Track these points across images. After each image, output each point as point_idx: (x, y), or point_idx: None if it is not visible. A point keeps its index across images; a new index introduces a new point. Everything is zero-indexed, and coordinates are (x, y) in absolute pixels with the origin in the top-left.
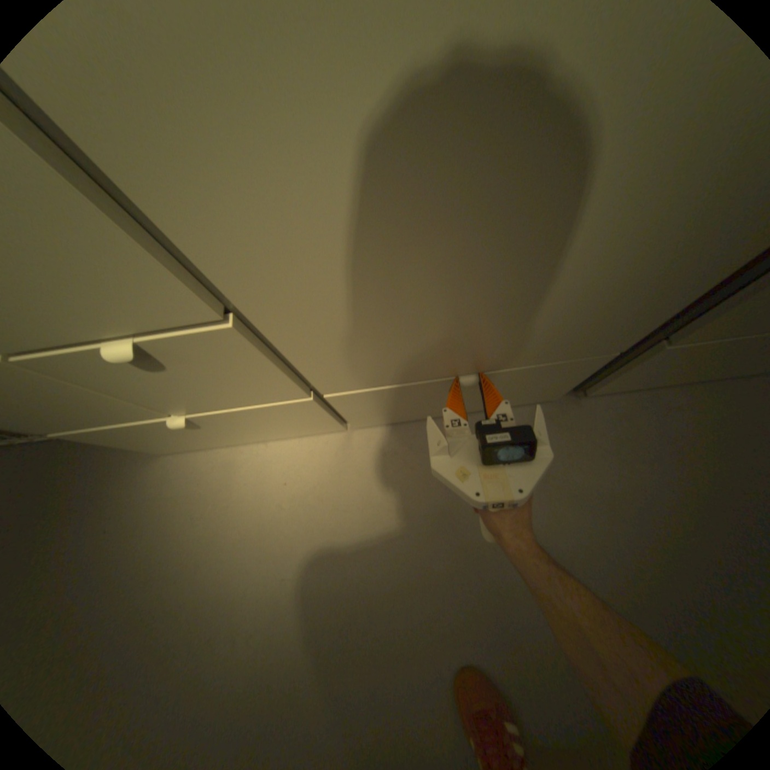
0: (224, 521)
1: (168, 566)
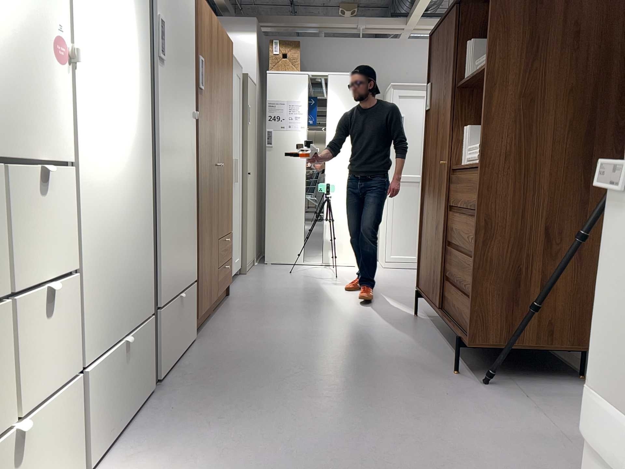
0: None
1: None
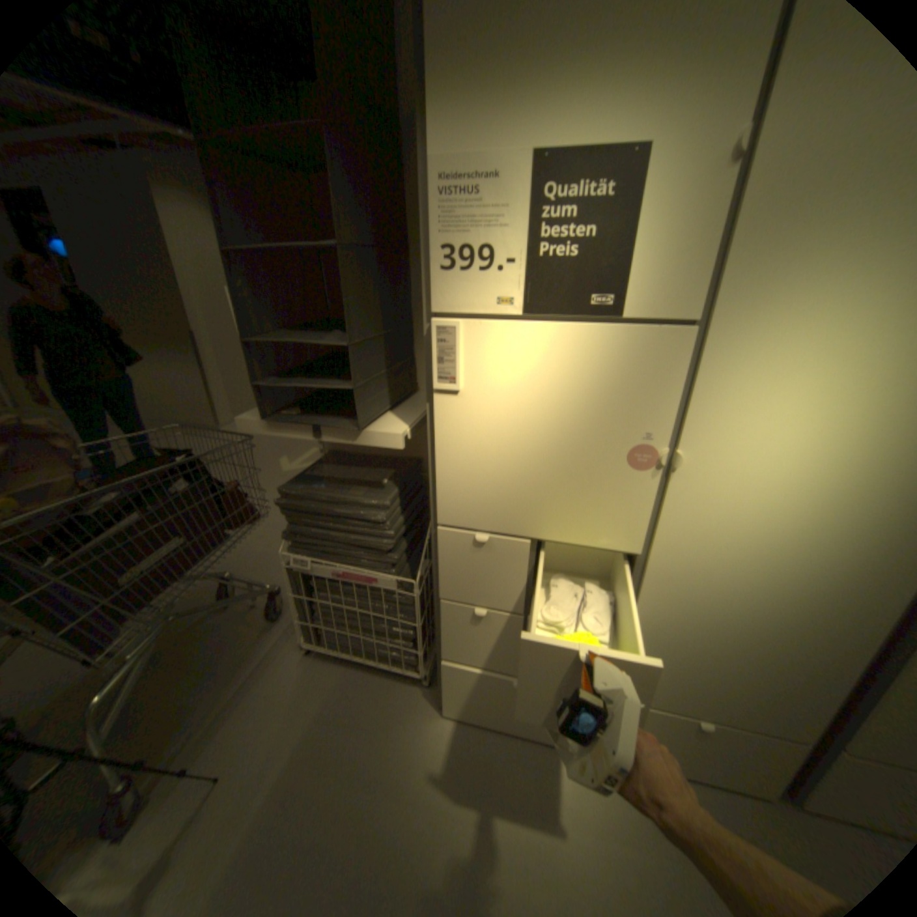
0: (482, 792)
1: (432, 812)
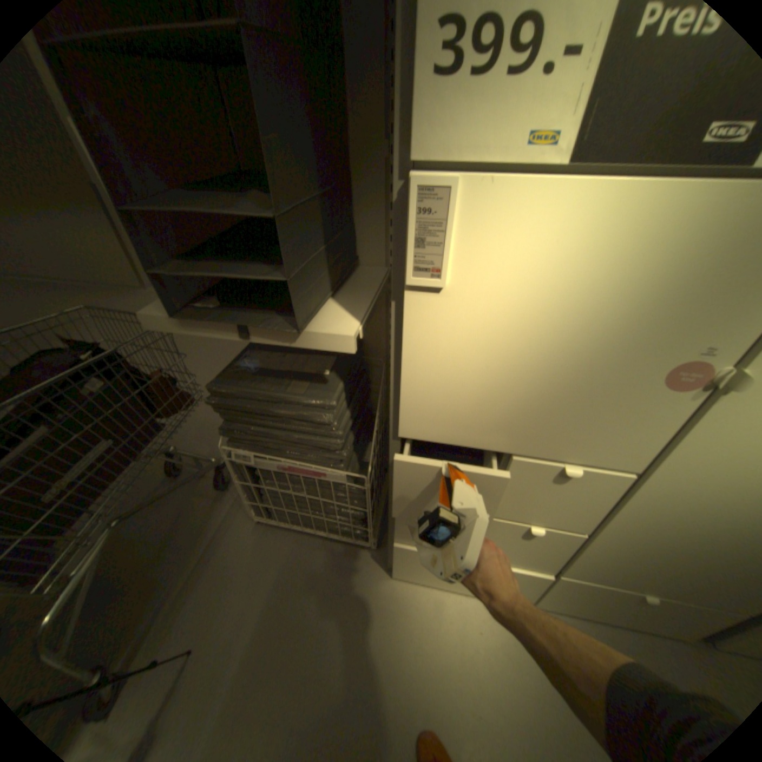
0: (435, 648)
1: (391, 670)
